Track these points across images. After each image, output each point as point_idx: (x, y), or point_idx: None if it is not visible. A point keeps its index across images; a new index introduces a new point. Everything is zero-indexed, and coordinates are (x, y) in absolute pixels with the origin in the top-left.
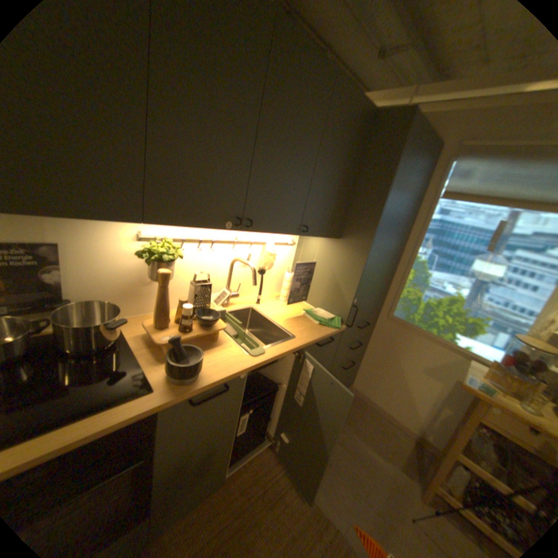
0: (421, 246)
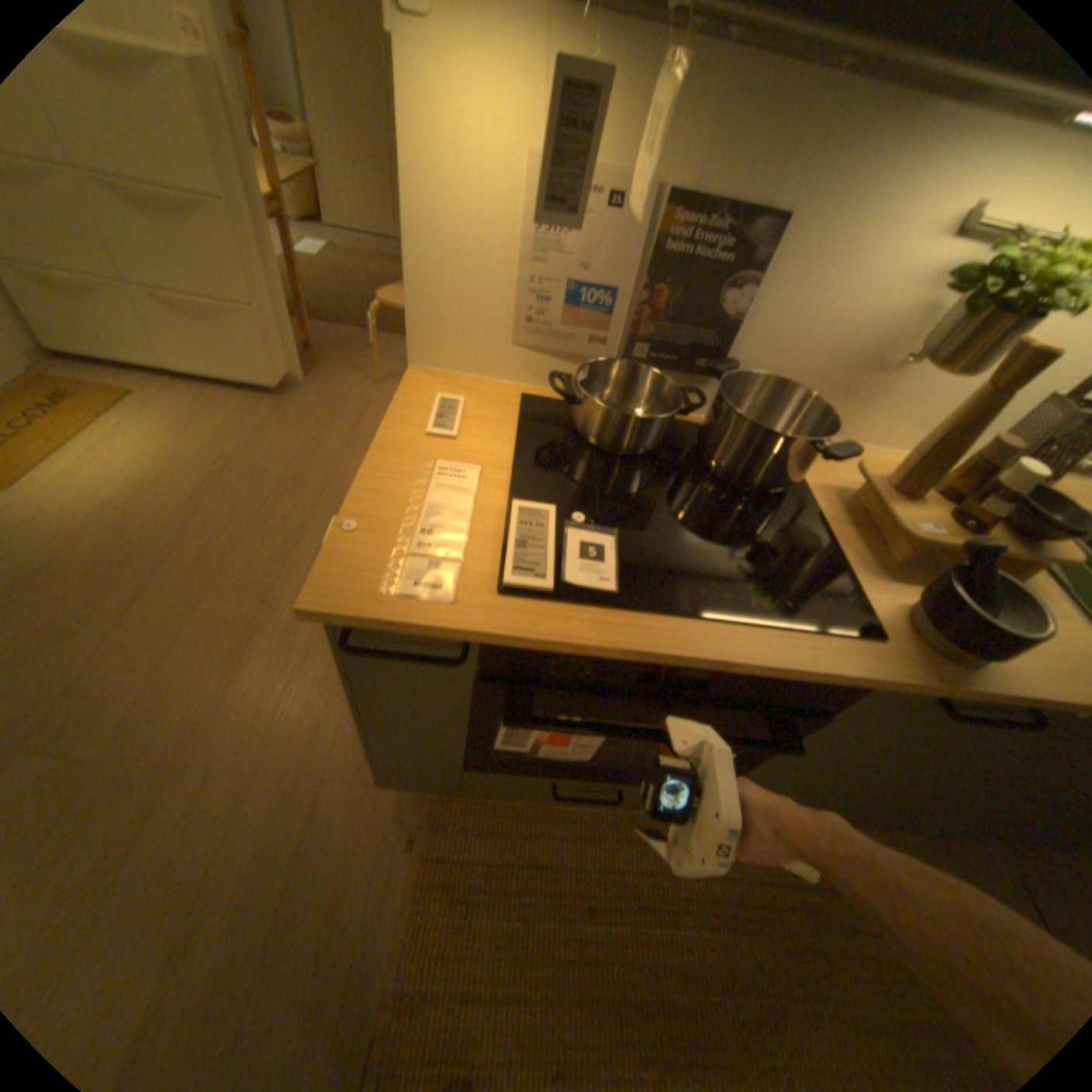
0: None
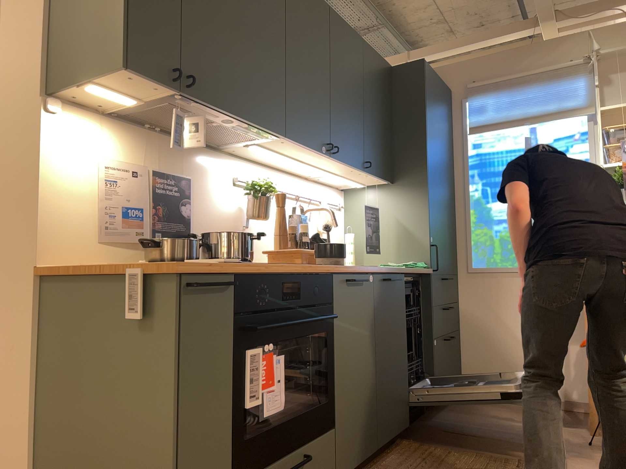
0: (469, 183)
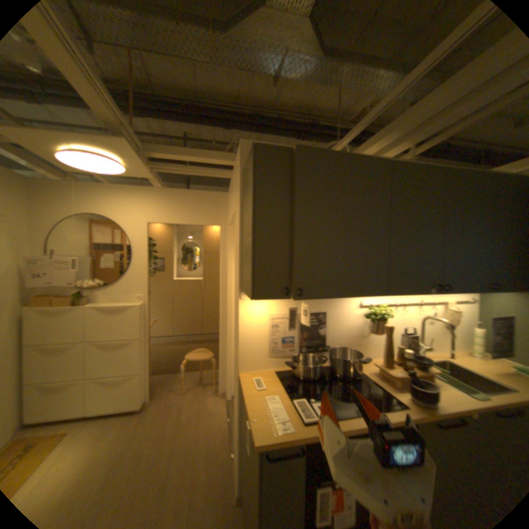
0: None
